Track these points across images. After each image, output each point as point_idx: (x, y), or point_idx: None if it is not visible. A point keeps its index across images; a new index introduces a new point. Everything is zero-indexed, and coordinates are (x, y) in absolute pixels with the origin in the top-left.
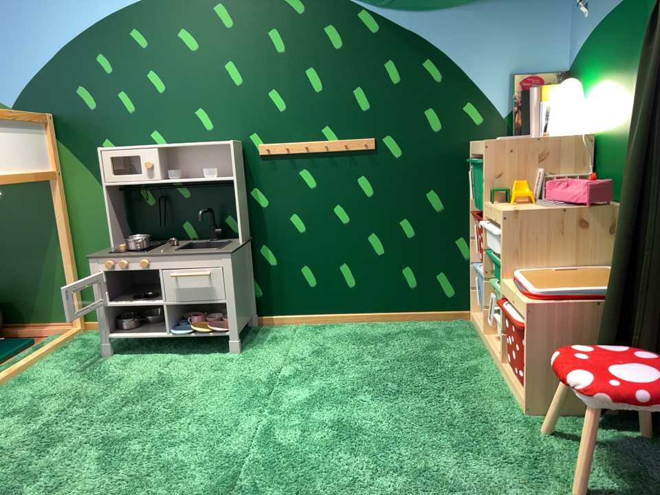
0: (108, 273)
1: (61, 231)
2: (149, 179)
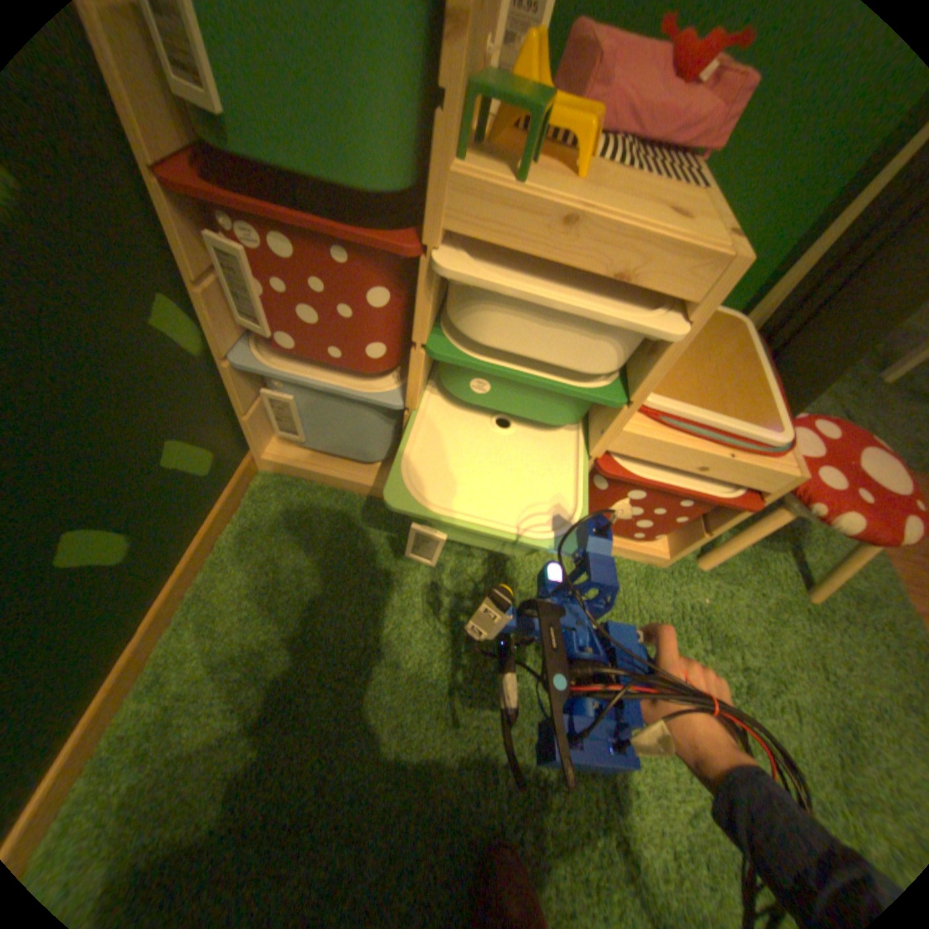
0: None
1: None
2: None
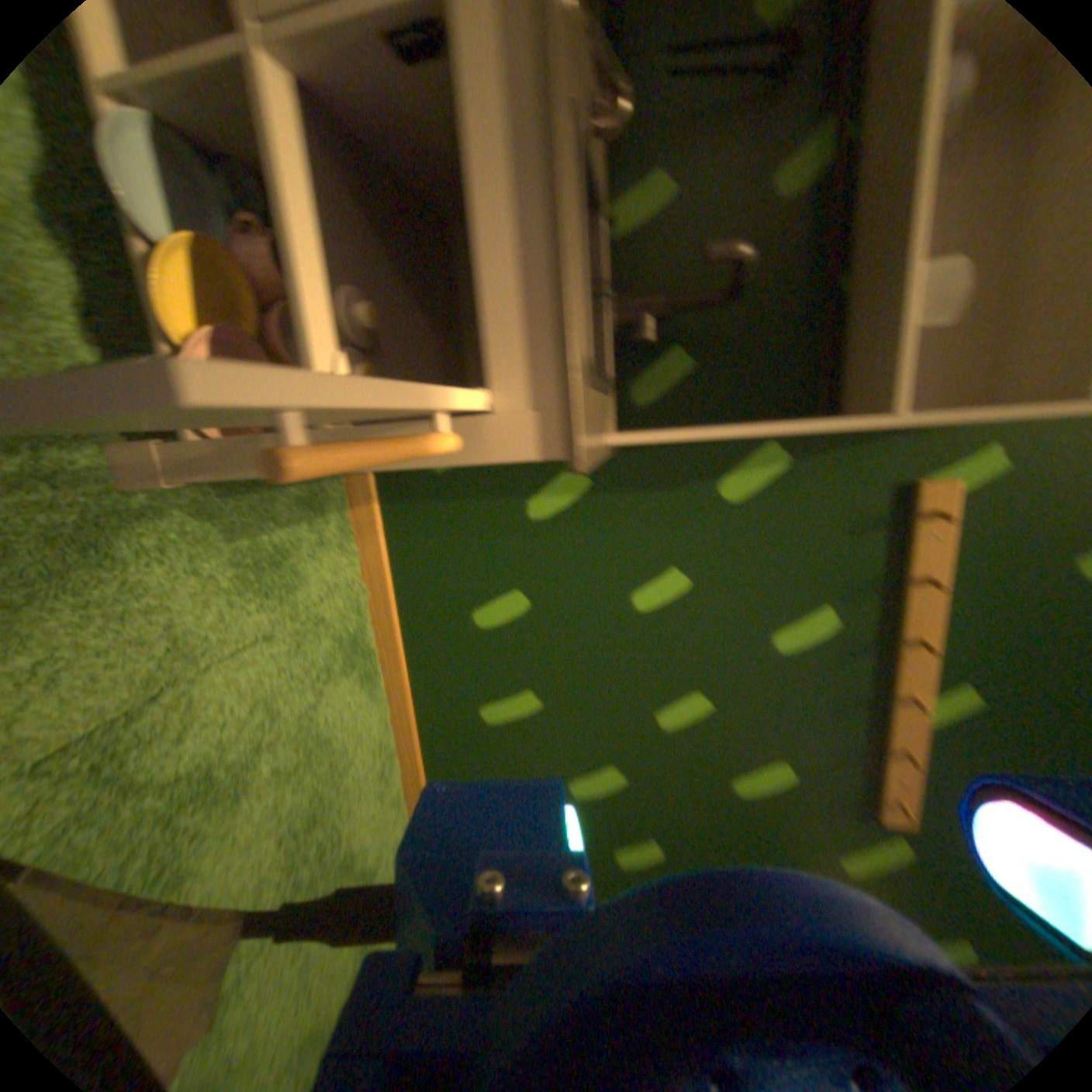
0: None
1: None
2: None
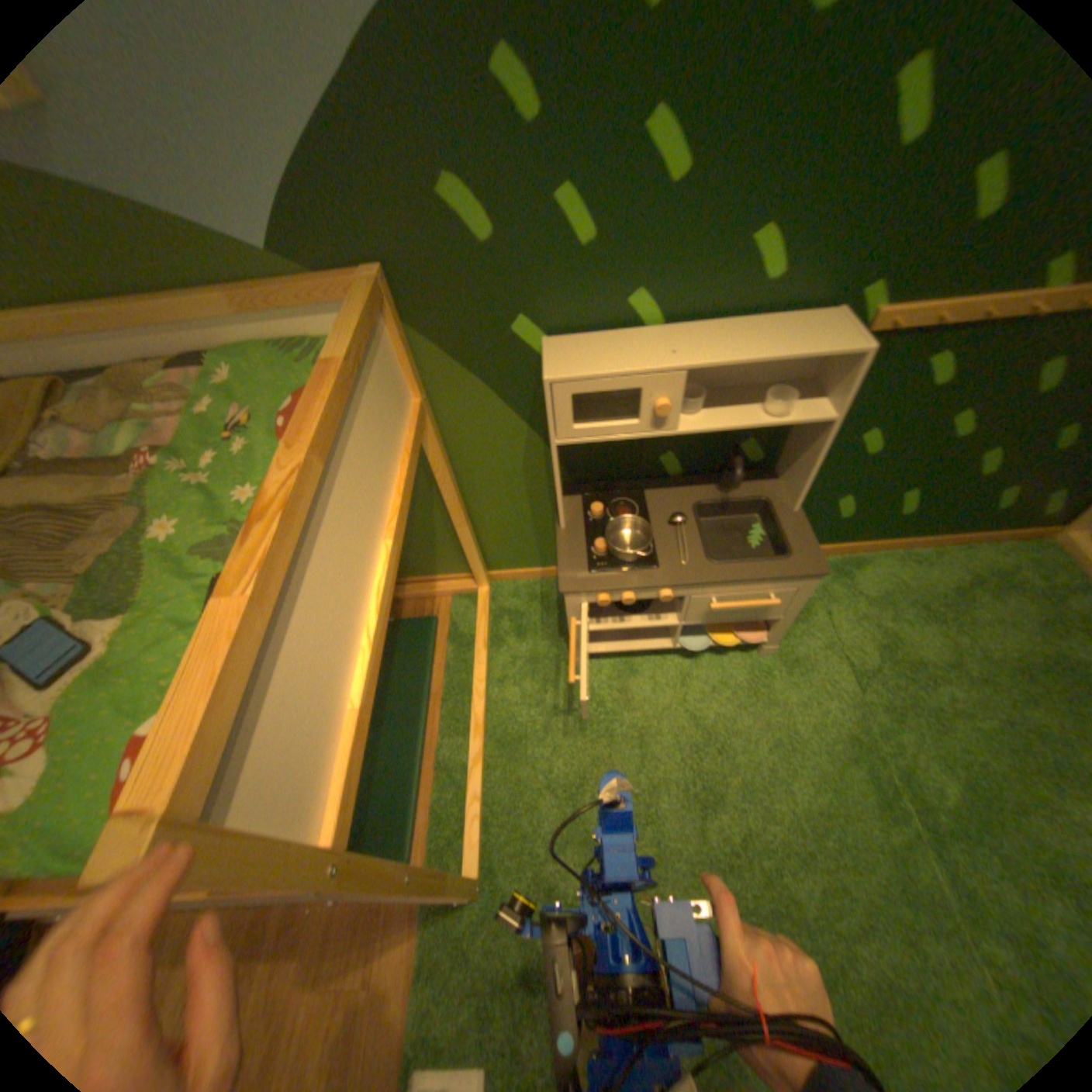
0: (598, 605)
1: (445, 489)
2: (654, 429)
